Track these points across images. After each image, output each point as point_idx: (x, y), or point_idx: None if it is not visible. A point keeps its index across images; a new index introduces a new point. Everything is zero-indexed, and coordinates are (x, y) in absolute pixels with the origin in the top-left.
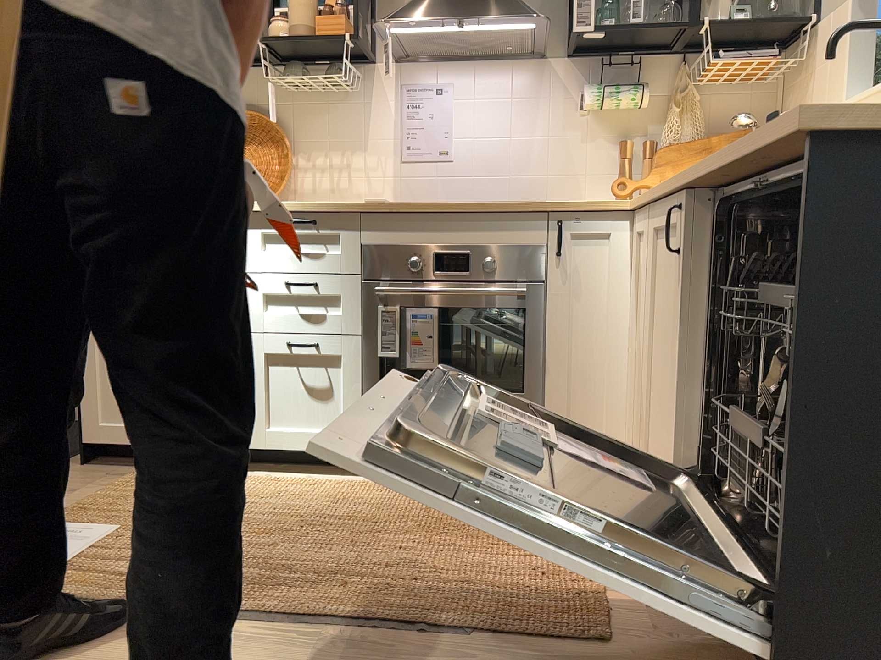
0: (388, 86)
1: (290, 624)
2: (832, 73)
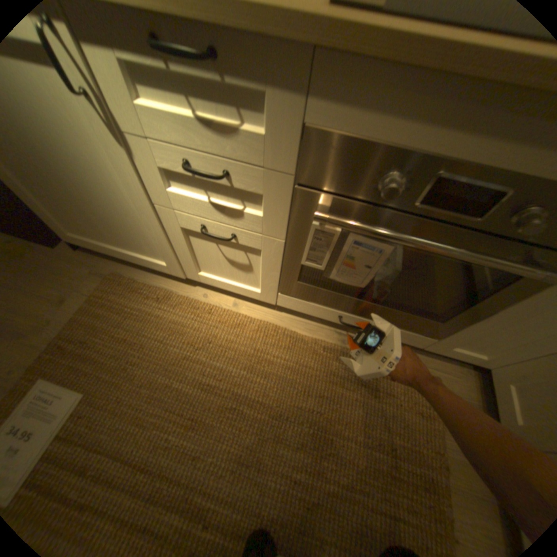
0: None
1: None
2: None
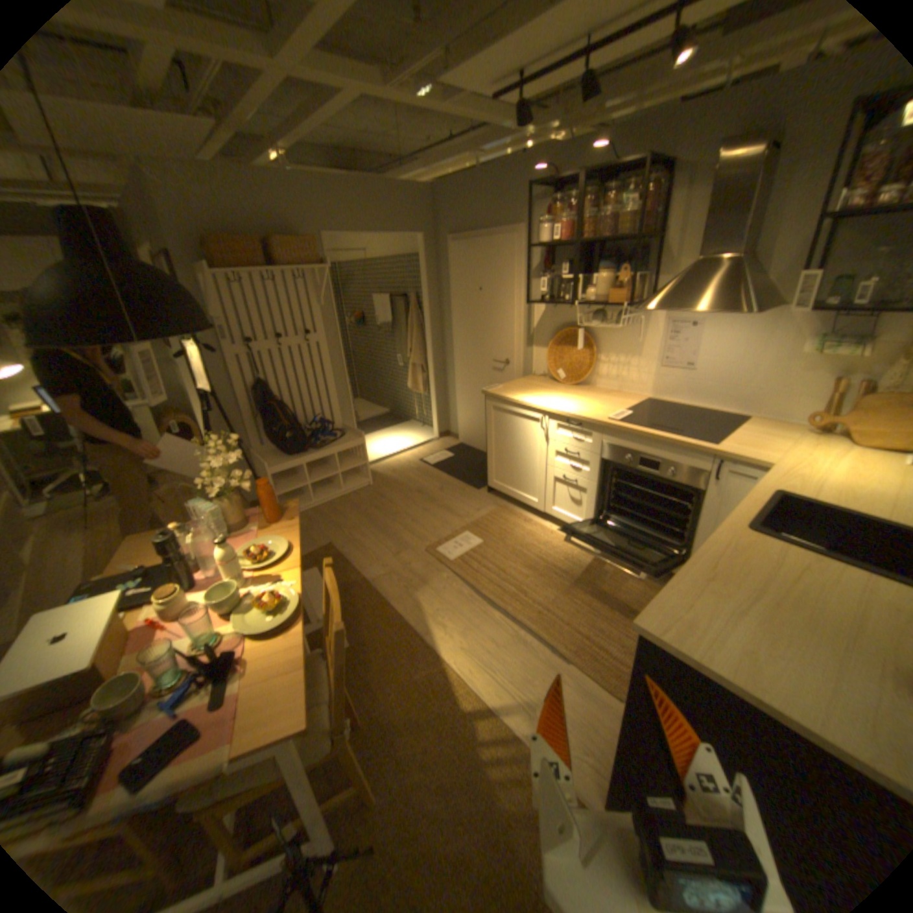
0: (659, 317)
1: (511, 618)
2: None
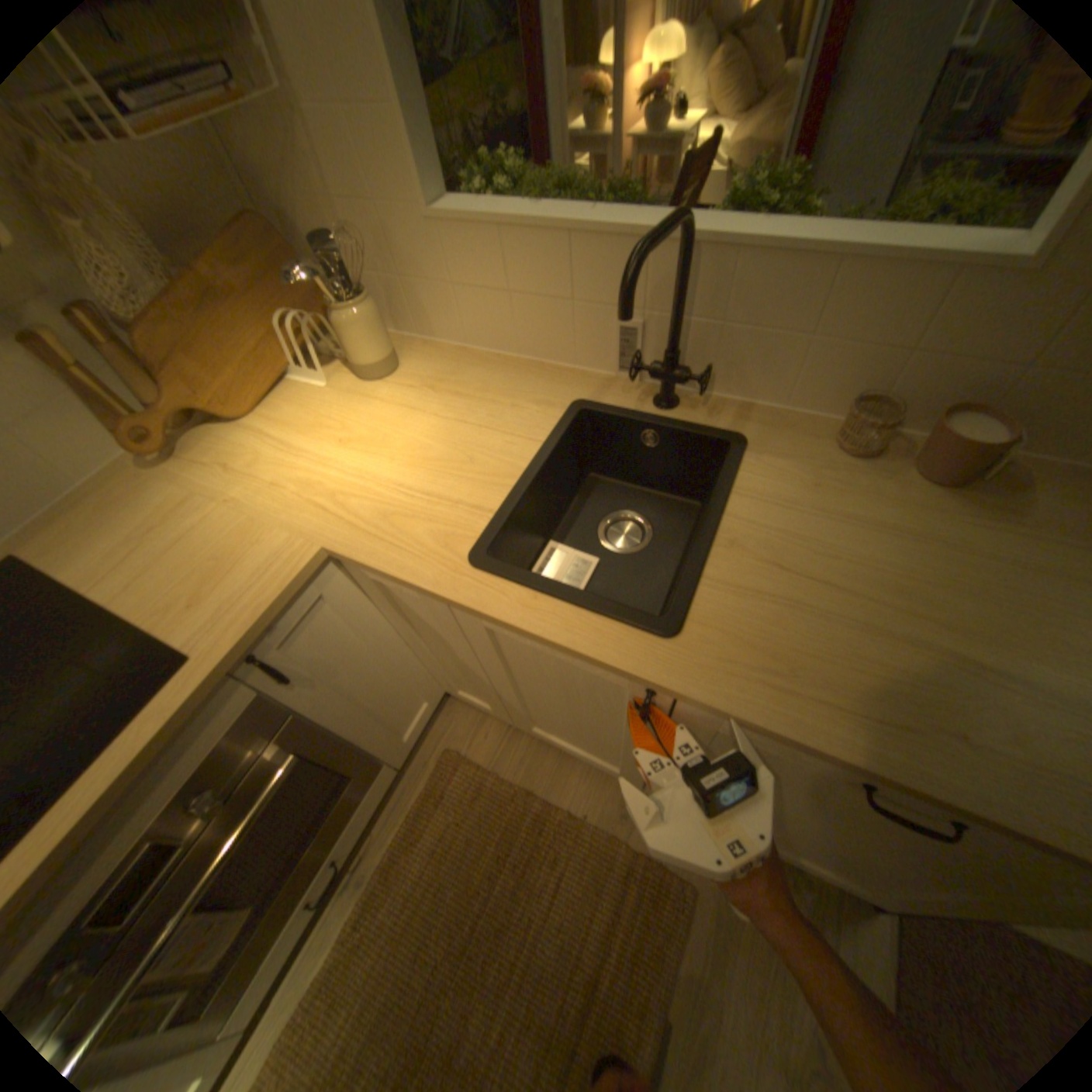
0: None
1: None
2: (365, 131)
